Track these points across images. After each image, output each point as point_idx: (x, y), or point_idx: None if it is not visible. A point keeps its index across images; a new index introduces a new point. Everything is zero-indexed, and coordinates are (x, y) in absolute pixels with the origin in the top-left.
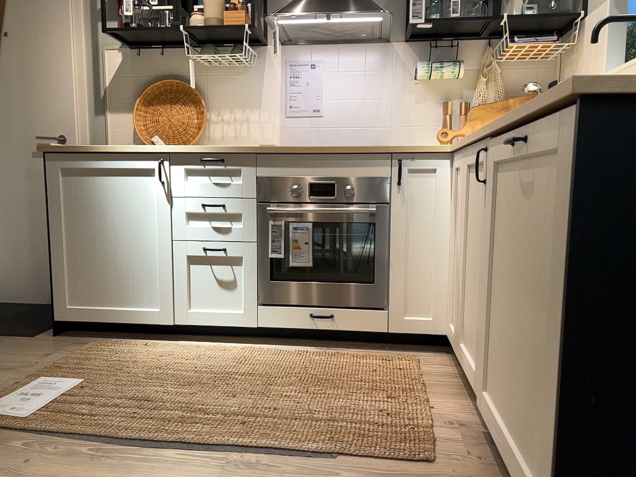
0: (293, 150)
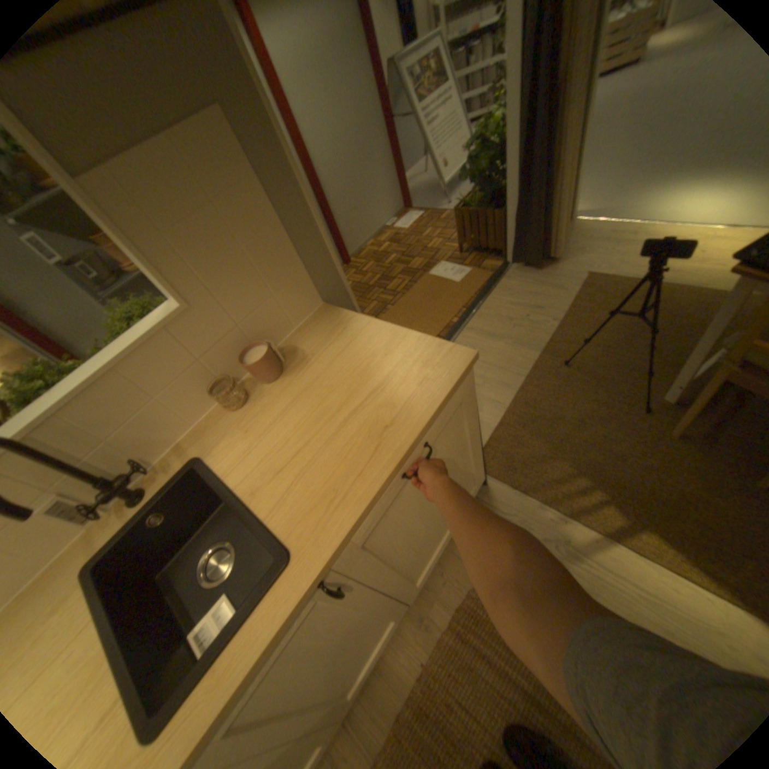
0: None
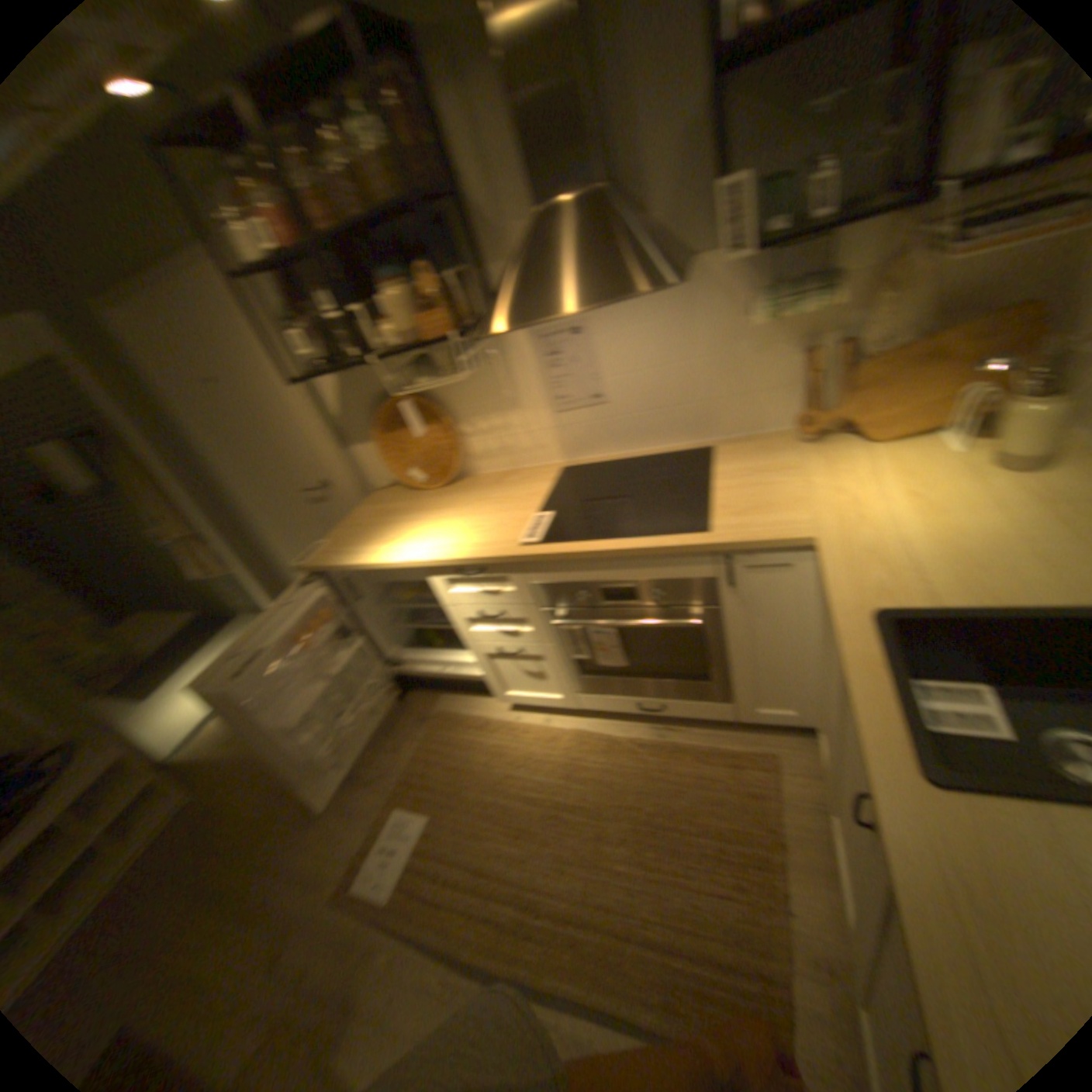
0: (561, 557)
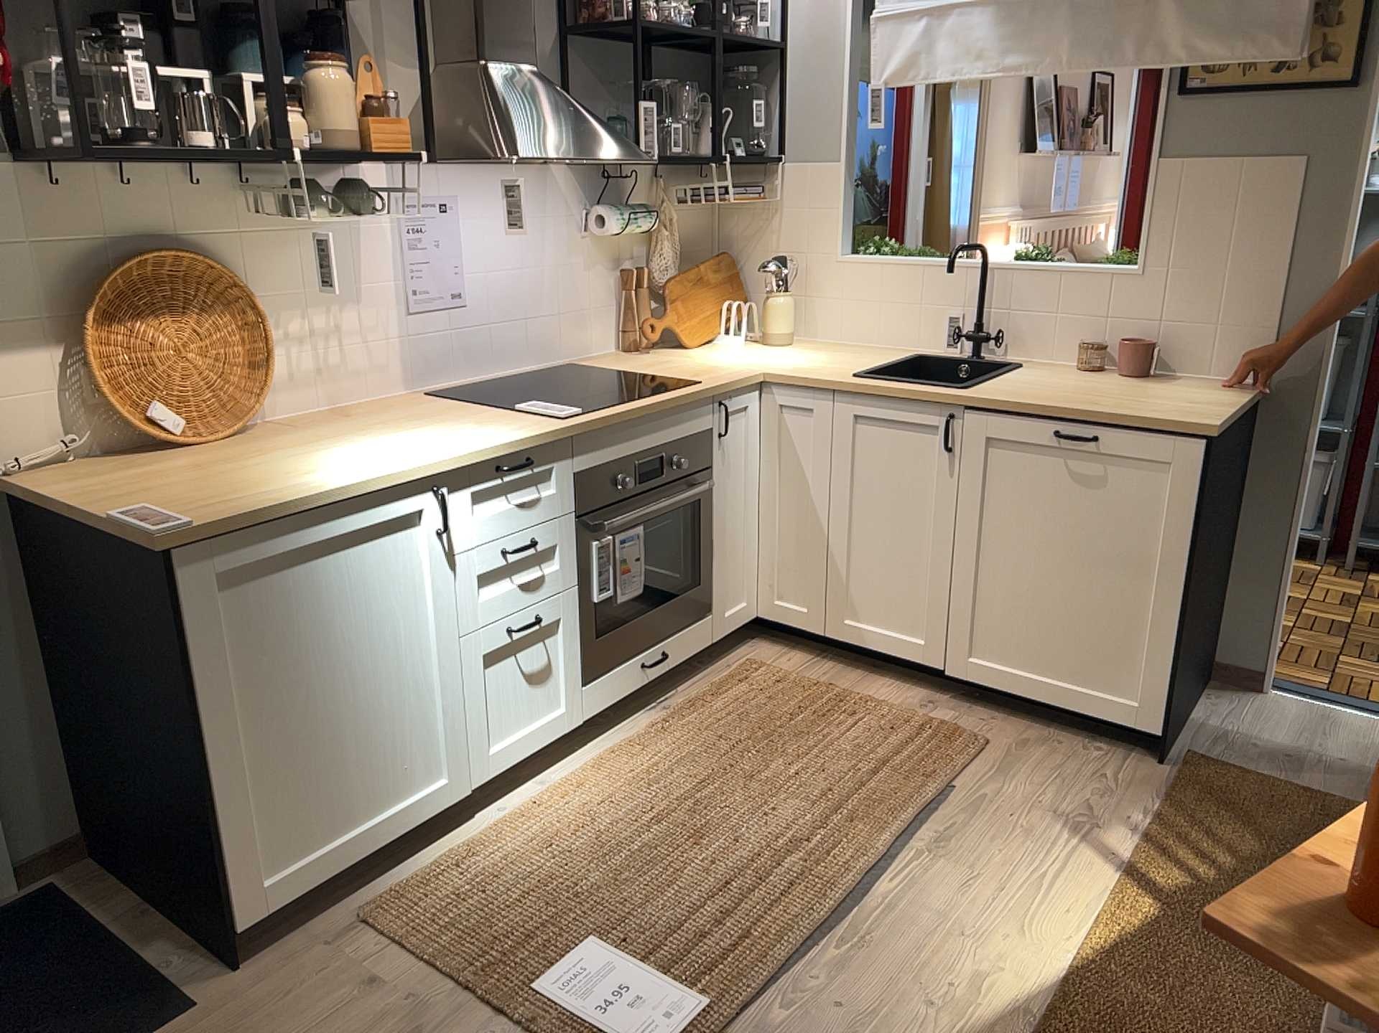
0: (621, 417)
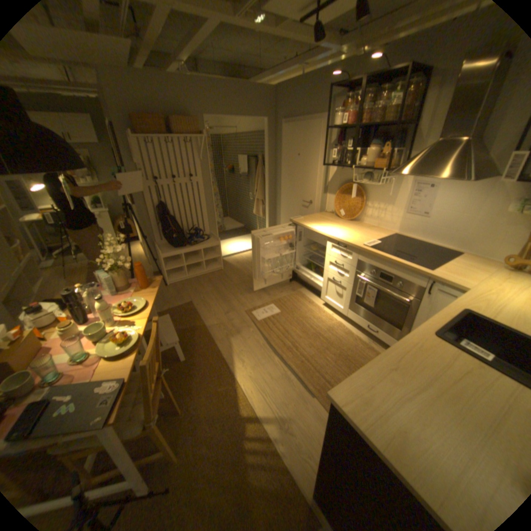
0: (375, 254)
